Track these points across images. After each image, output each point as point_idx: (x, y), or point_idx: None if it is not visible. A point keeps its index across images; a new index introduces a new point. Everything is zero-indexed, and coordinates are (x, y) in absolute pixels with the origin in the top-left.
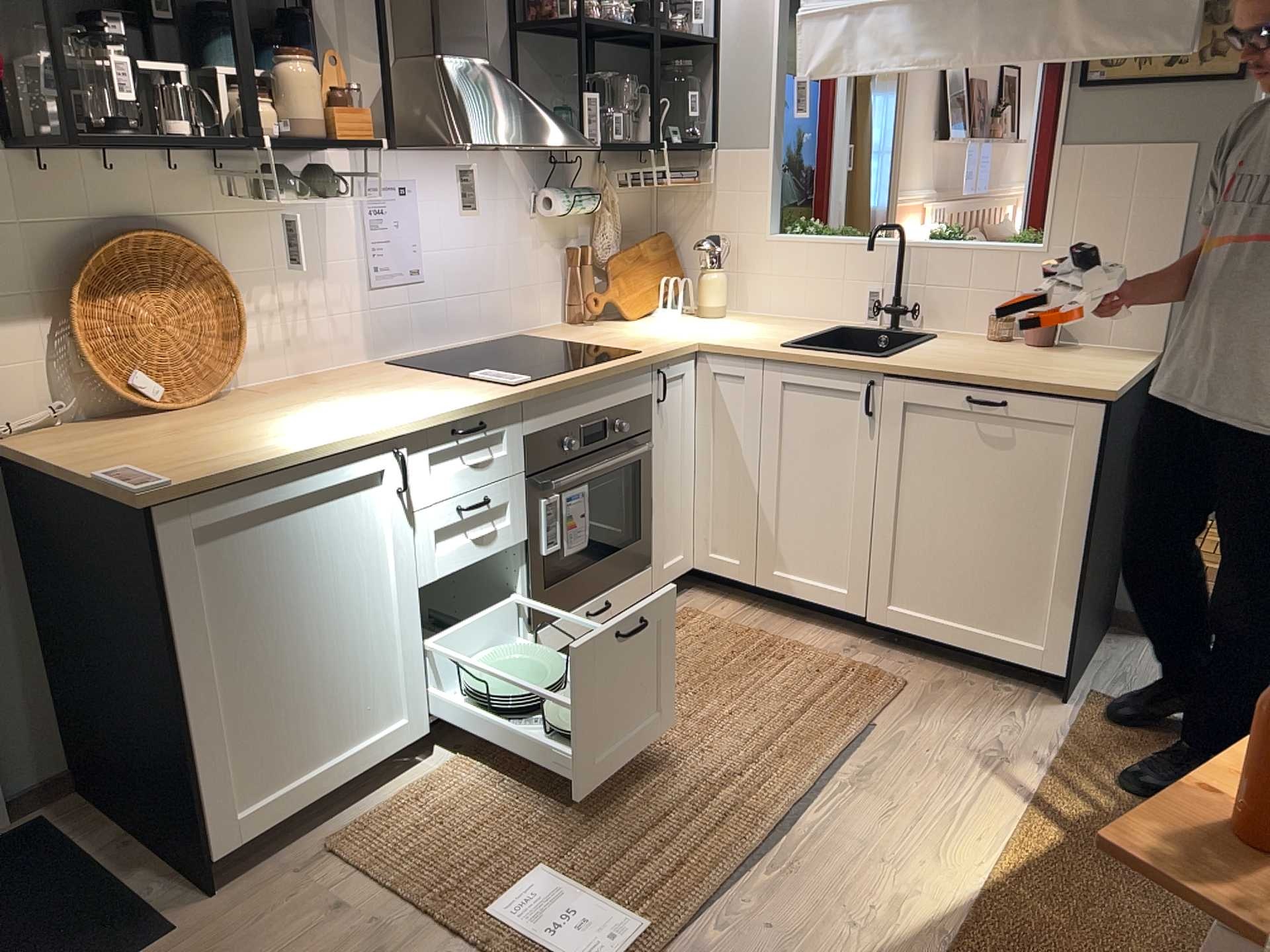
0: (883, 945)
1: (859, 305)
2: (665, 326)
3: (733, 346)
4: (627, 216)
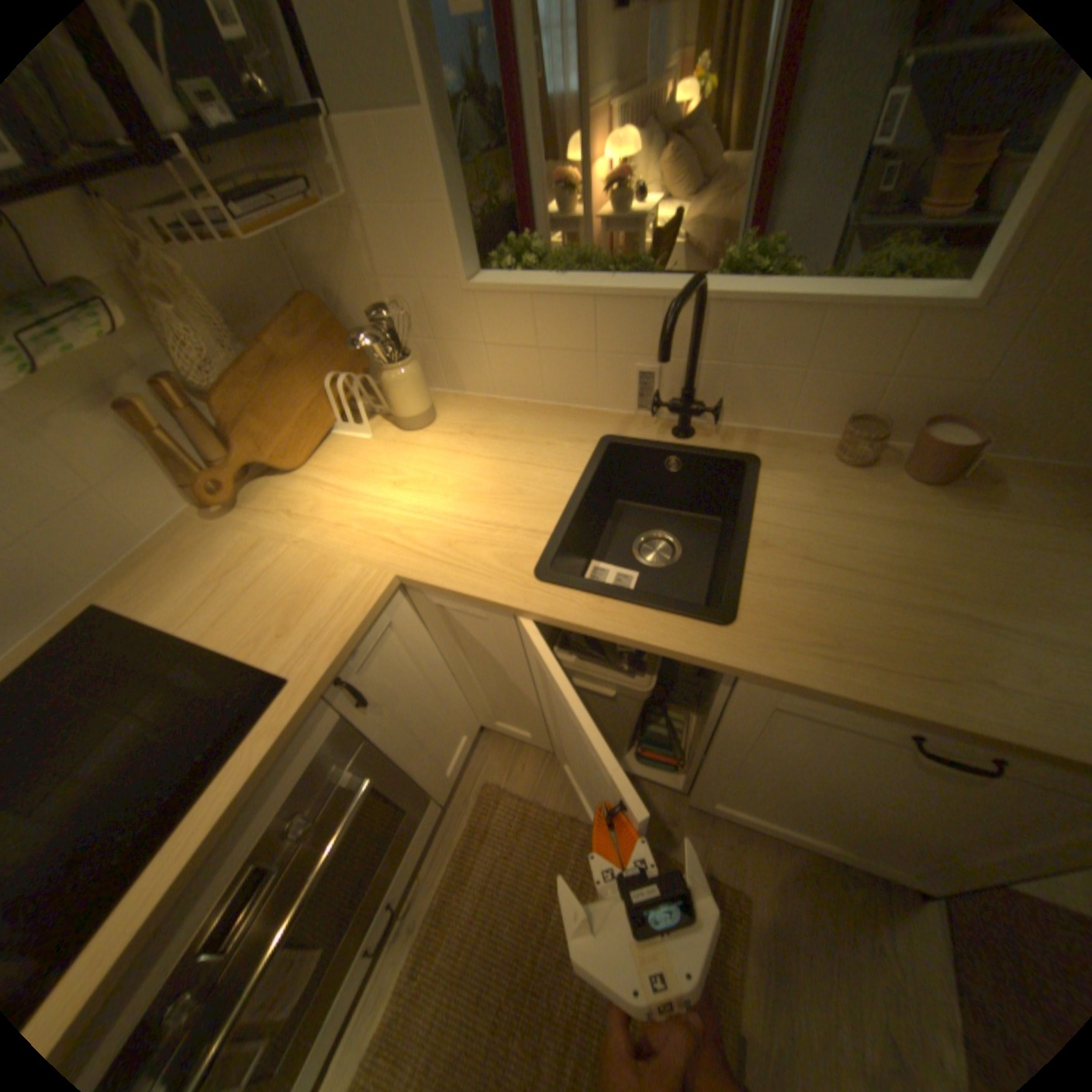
0: None
1: (618, 388)
2: (345, 484)
3: (450, 588)
4: (224, 275)
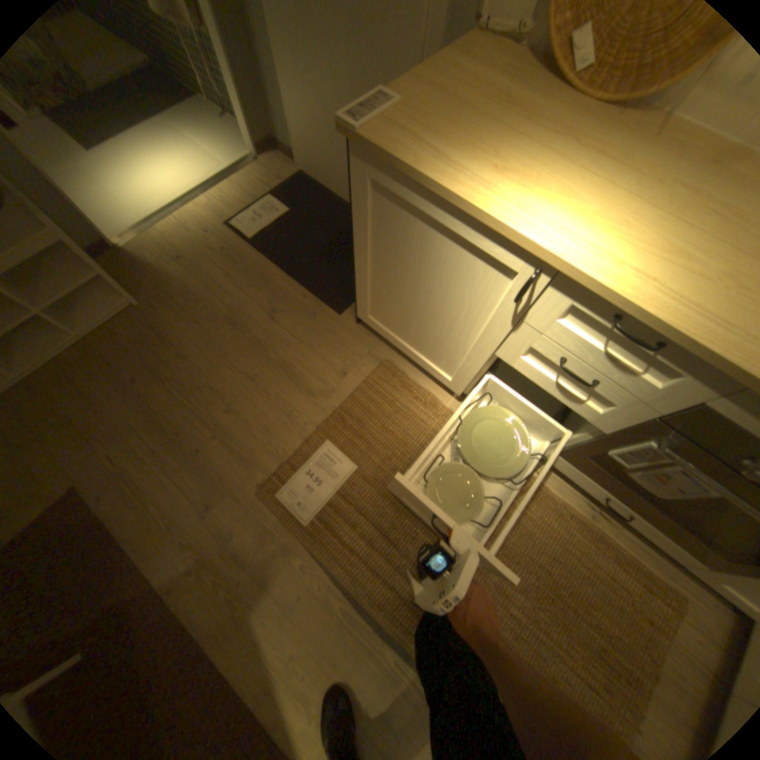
0: (275, 674)
1: None
2: None
3: None
4: None
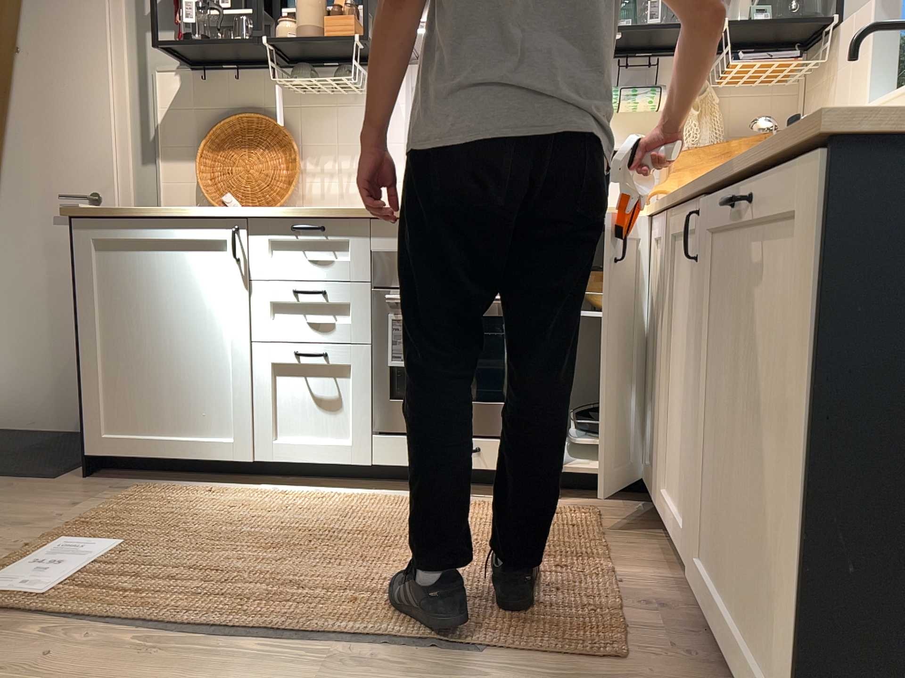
0: None
1: None
2: None
3: (657, 205)
4: (744, 121)
